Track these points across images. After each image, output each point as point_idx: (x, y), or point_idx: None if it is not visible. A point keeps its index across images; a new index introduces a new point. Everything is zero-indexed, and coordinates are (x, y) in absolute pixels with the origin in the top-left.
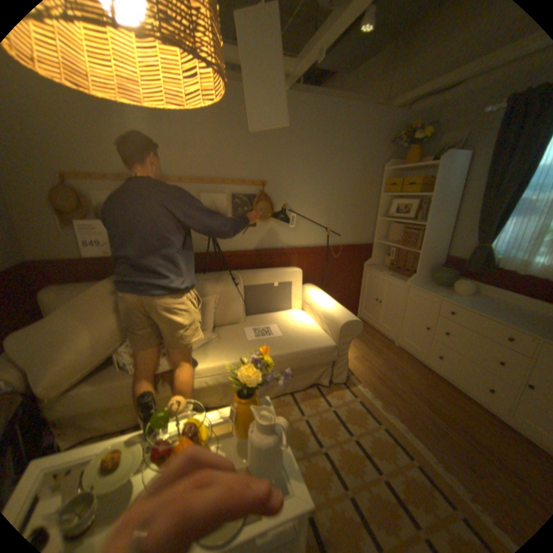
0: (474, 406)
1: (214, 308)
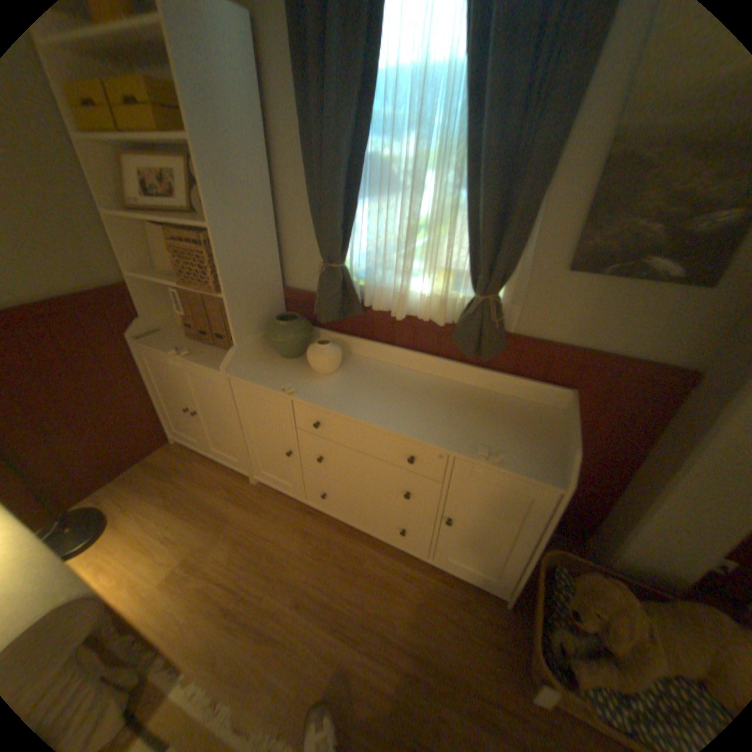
0: (386, 557)
1: None
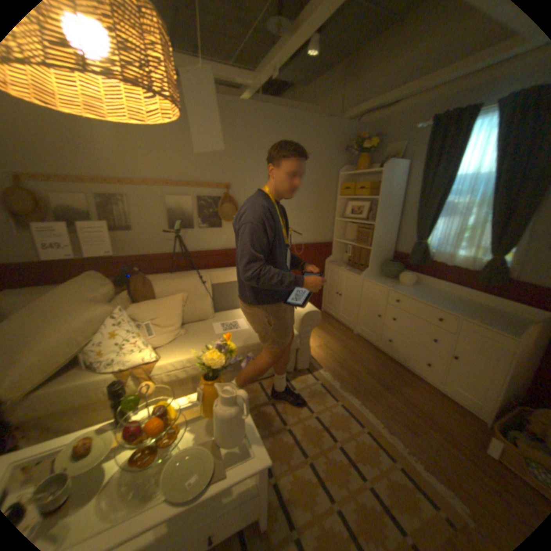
0: (416, 380)
1: (182, 305)
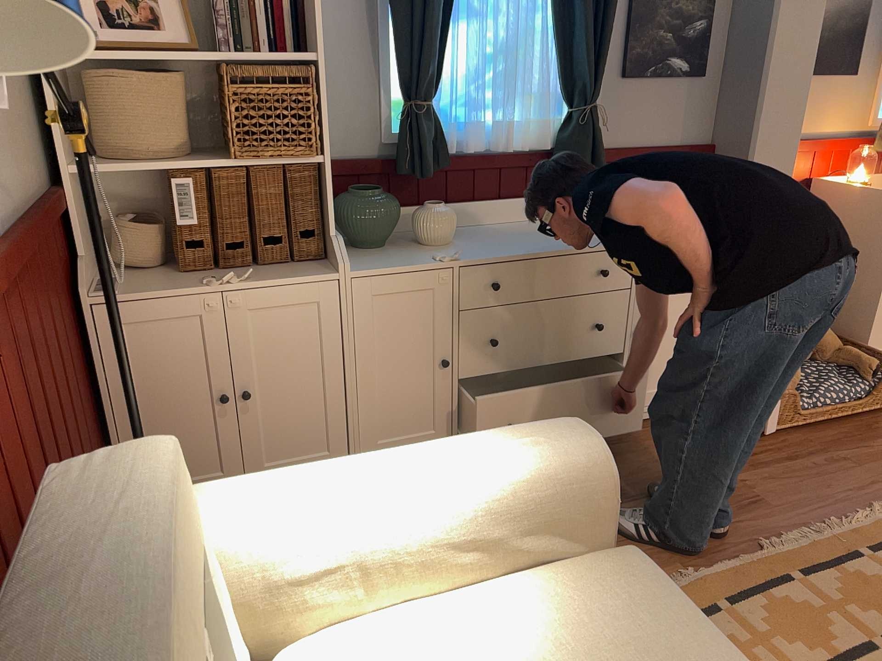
0: None
1: None
